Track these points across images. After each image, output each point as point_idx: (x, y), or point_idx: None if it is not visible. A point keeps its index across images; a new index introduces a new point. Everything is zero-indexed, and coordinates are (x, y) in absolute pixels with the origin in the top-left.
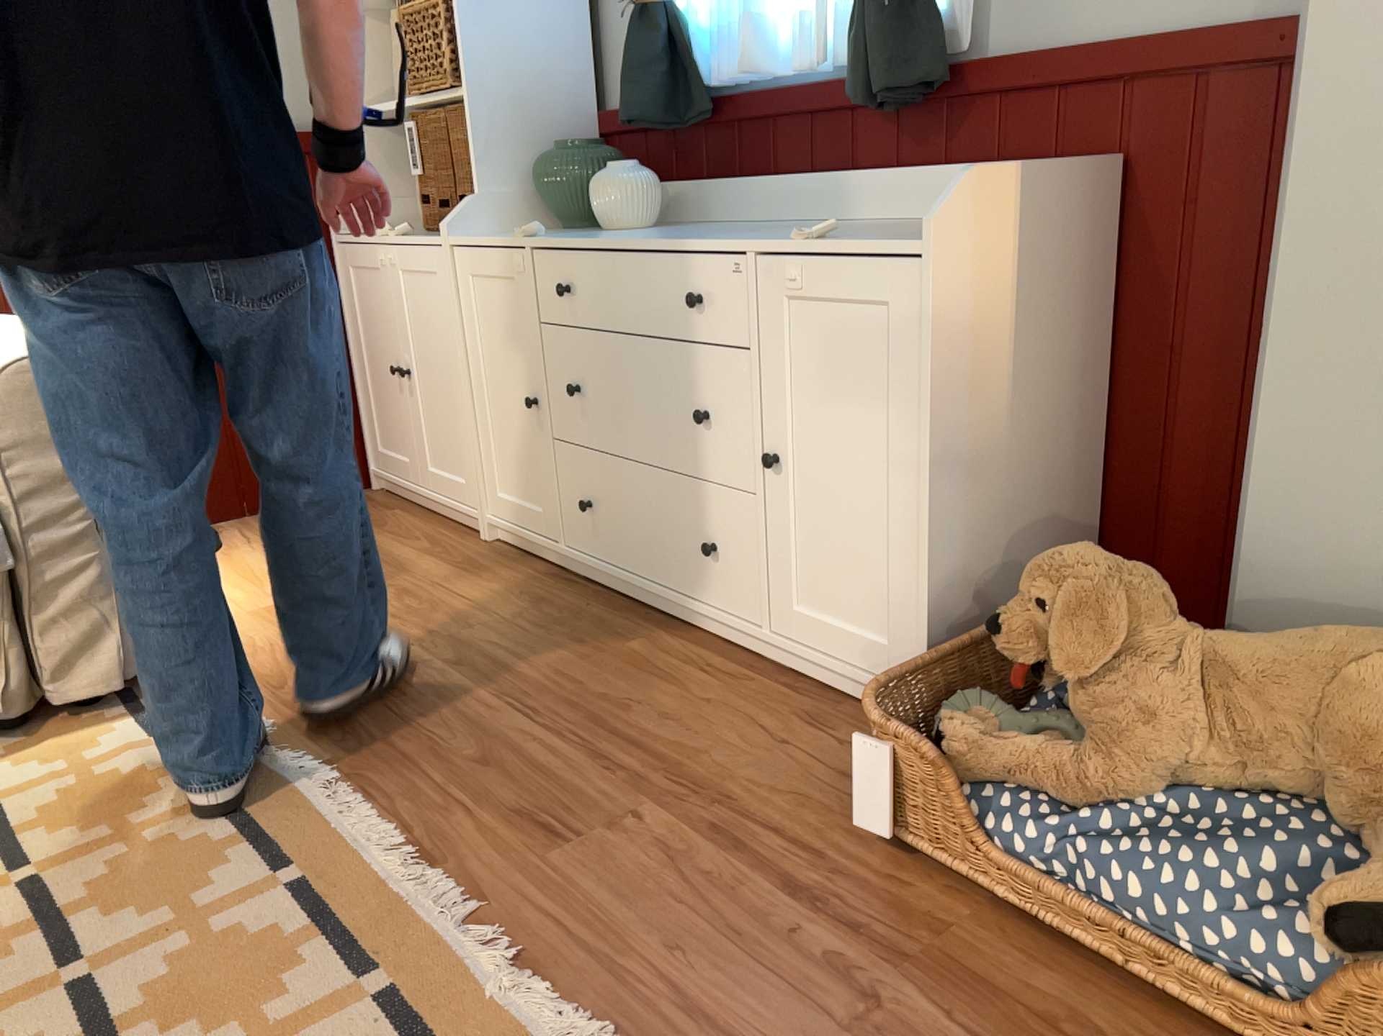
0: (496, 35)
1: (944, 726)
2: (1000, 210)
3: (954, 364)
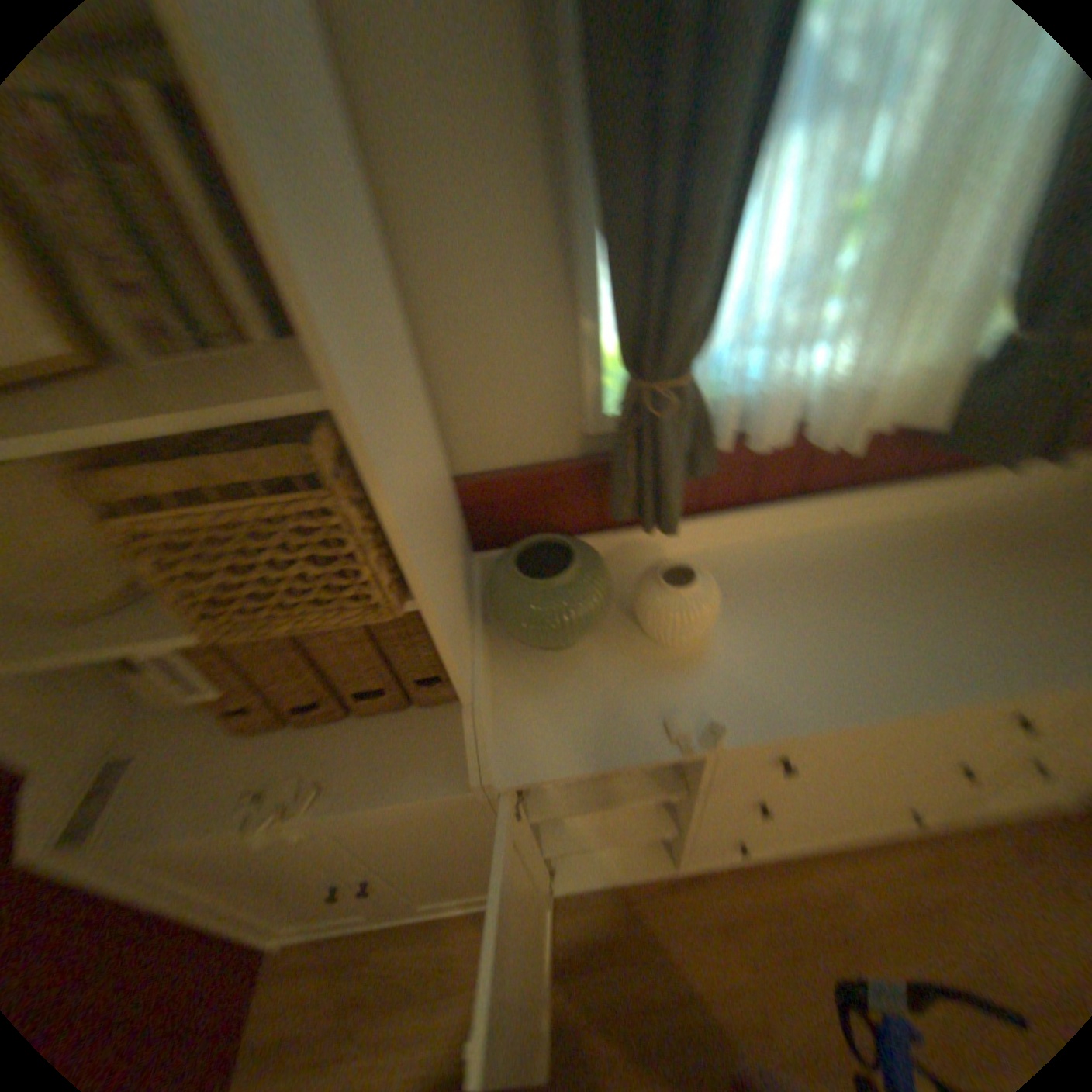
0: (413, 480)
1: None
2: None
3: None
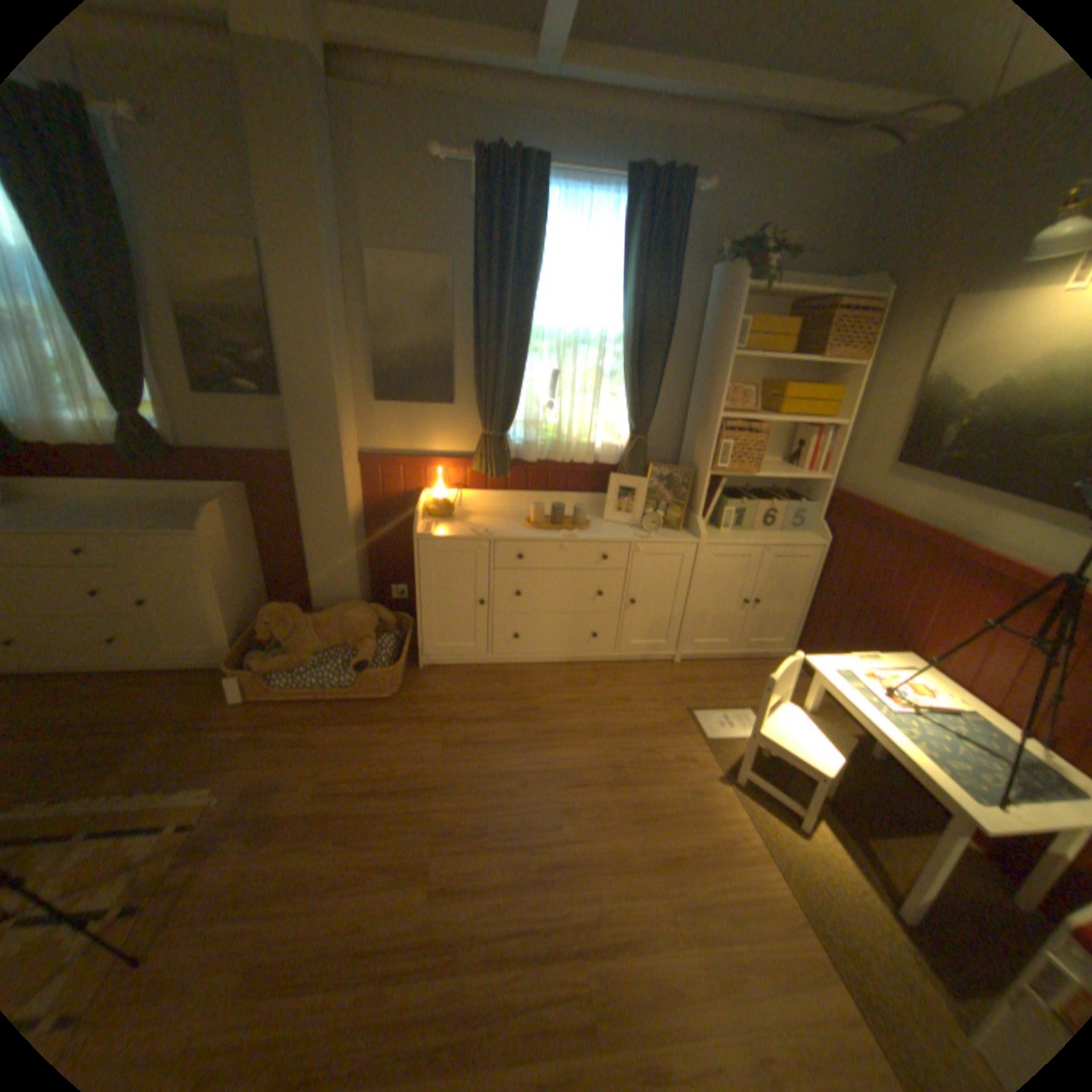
0: None
1: (249, 667)
2: (215, 514)
3: (214, 563)
